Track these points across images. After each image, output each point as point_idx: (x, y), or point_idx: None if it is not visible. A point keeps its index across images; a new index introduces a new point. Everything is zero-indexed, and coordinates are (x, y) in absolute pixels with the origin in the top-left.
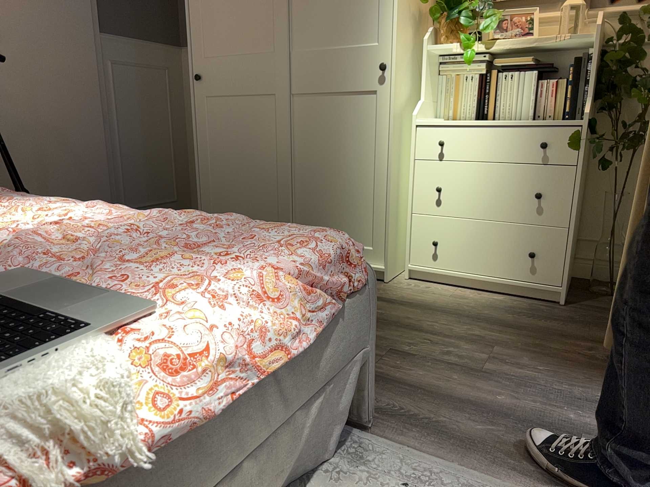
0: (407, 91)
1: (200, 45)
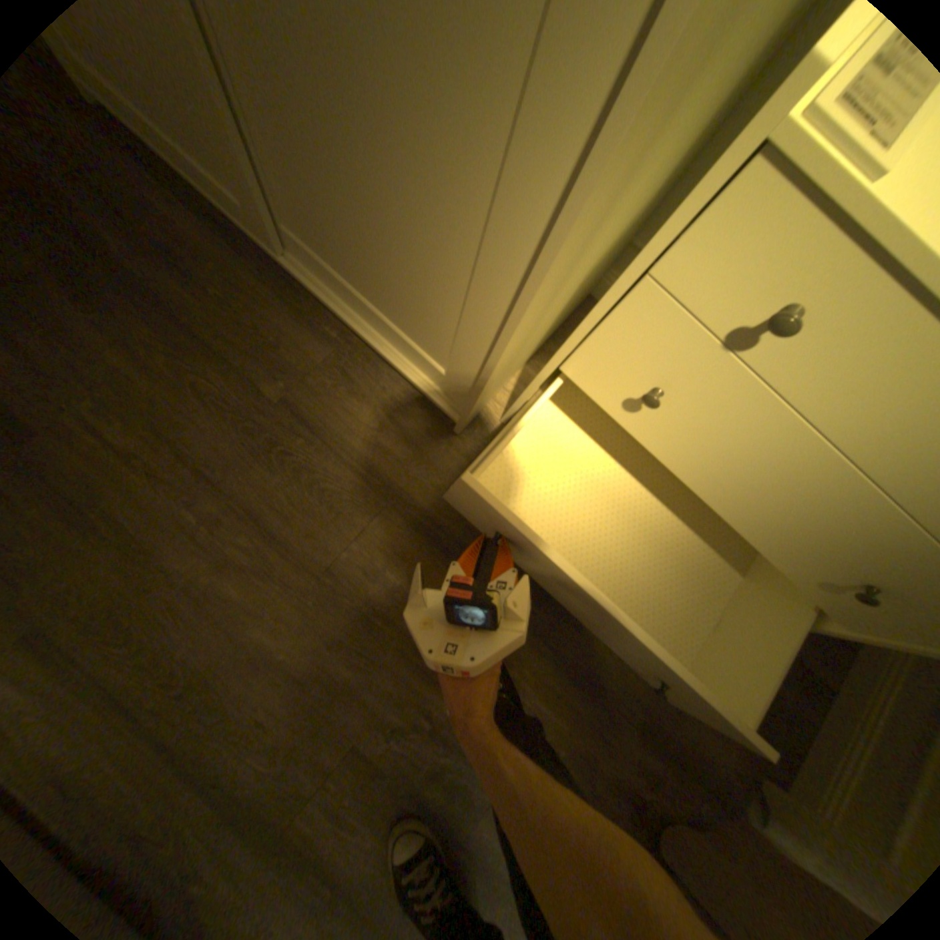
0: None
1: None
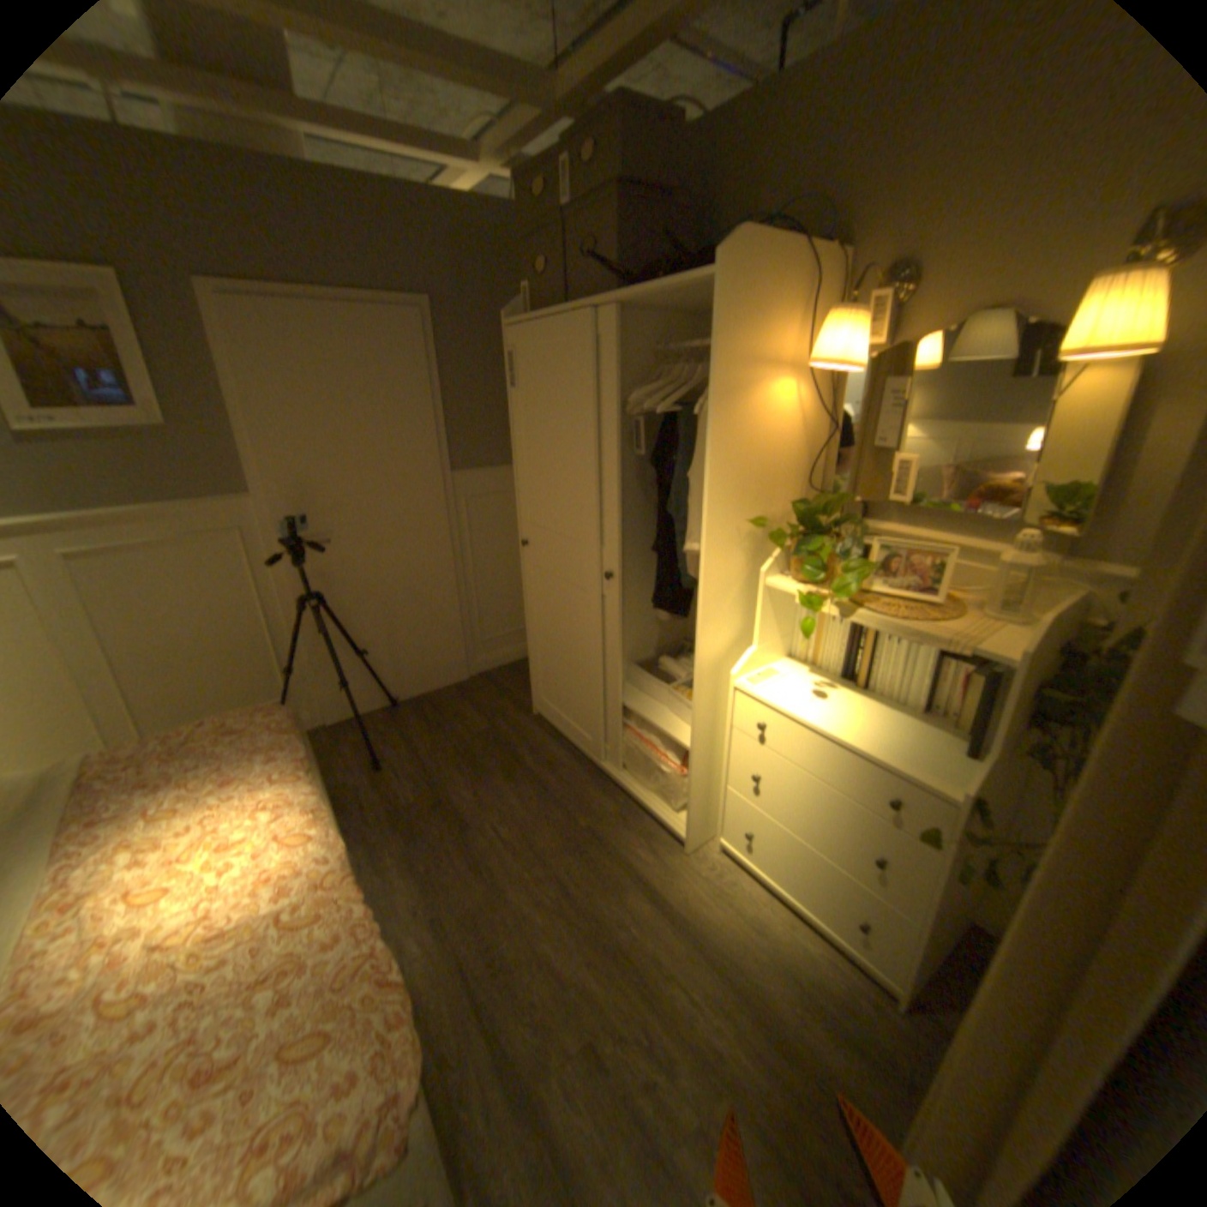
0: (734, 633)
1: (526, 509)
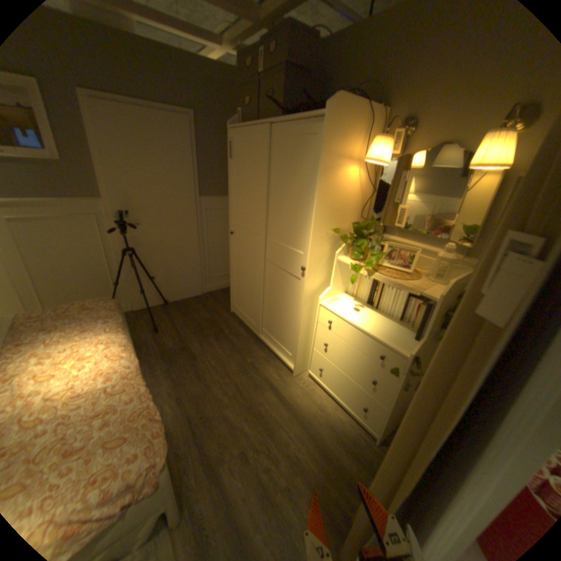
0: (322, 280)
1: (233, 217)
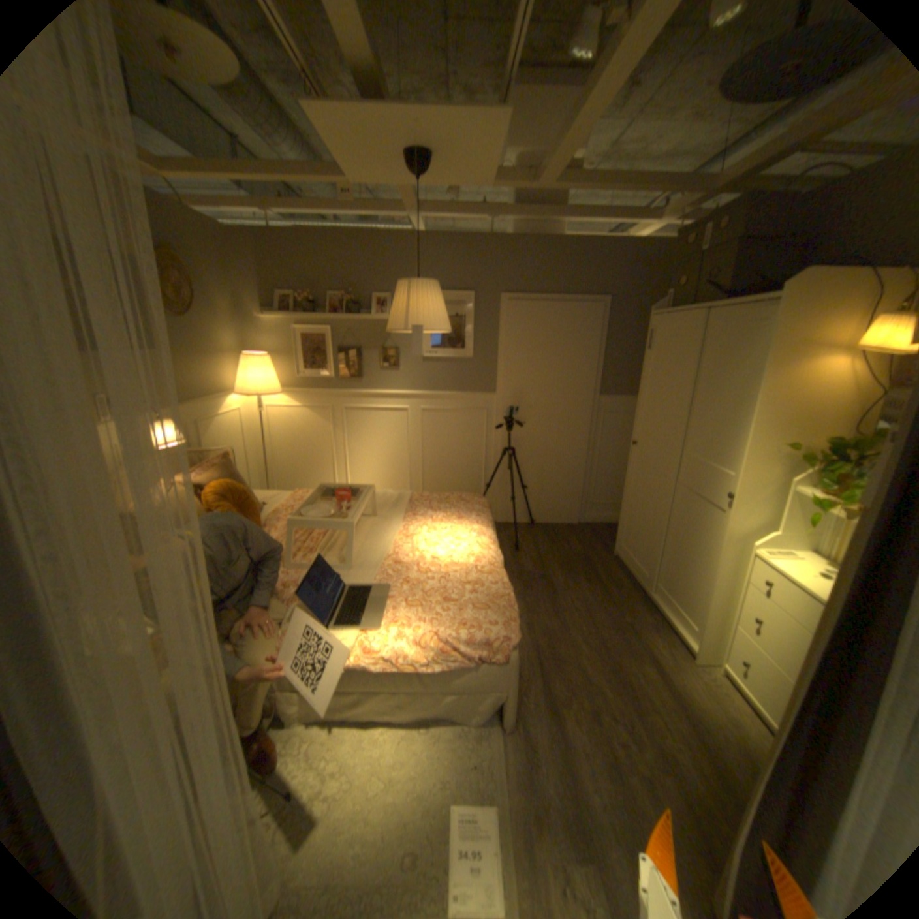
0: (766, 520)
1: (640, 422)
